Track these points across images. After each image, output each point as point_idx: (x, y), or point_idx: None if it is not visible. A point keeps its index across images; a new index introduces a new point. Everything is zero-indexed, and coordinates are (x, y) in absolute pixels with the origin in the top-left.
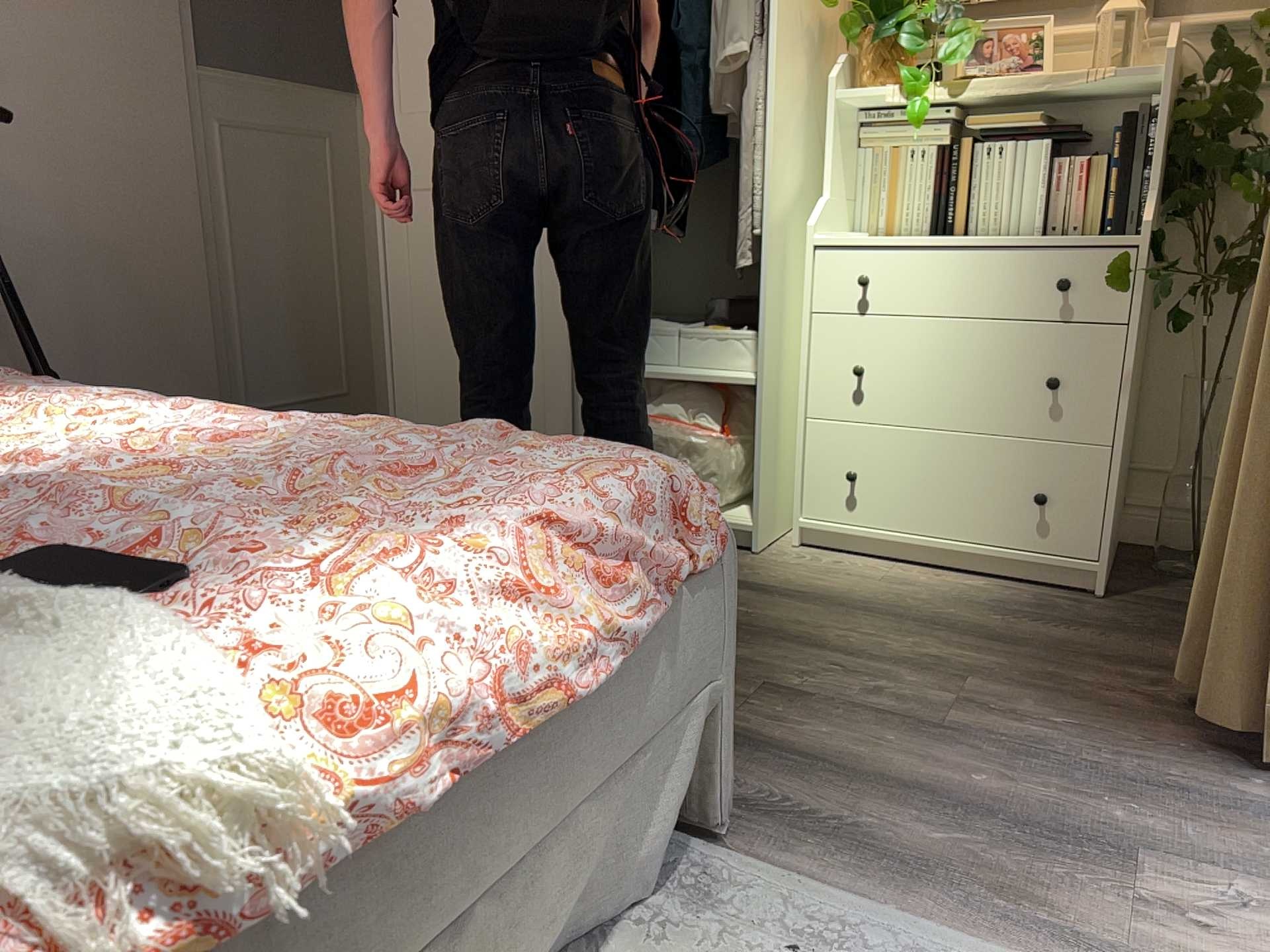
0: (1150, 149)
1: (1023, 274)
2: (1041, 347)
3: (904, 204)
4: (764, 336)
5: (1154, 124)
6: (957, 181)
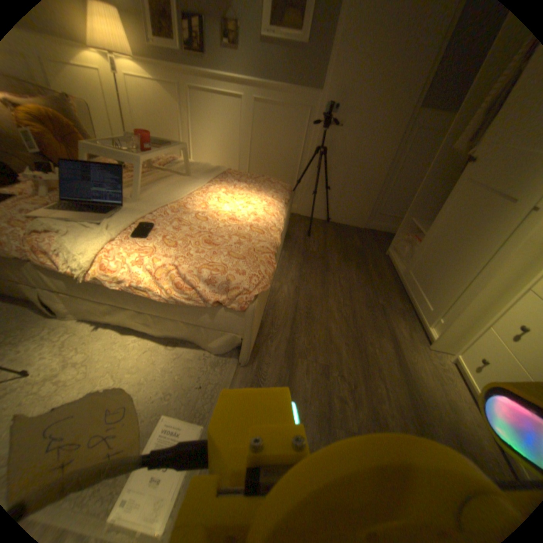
0: None
1: None
2: None
3: None
4: (490, 283)
5: None
6: None
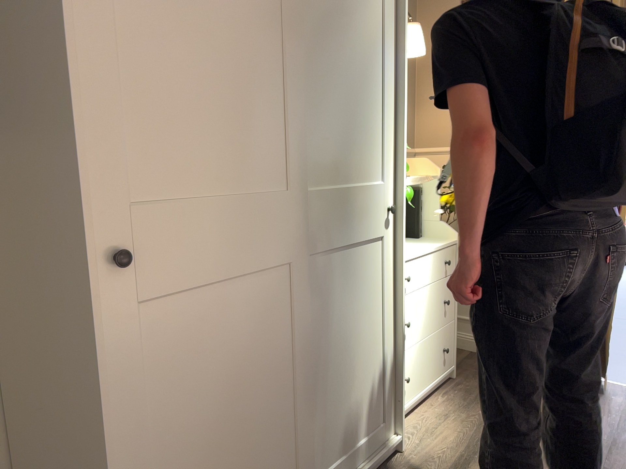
0: (423, 204)
1: (439, 260)
2: (443, 289)
3: None
4: (402, 324)
5: (423, 195)
6: None
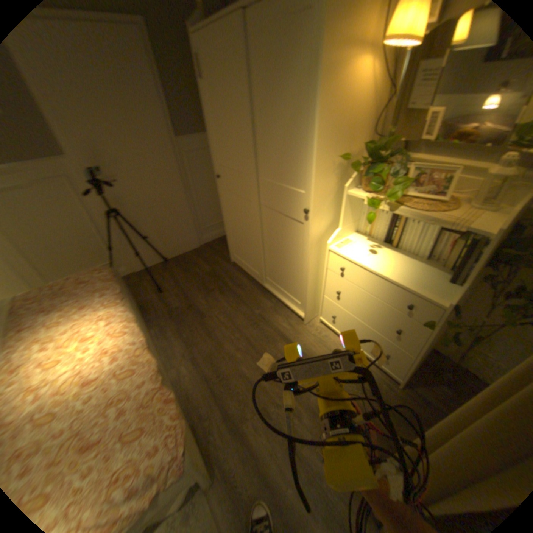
0: (480, 256)
1: (396, 293)
2: (398, 318)
3: (376, 227)
4: (307, 274)
5: (487, 246)
6: (397, 227)
